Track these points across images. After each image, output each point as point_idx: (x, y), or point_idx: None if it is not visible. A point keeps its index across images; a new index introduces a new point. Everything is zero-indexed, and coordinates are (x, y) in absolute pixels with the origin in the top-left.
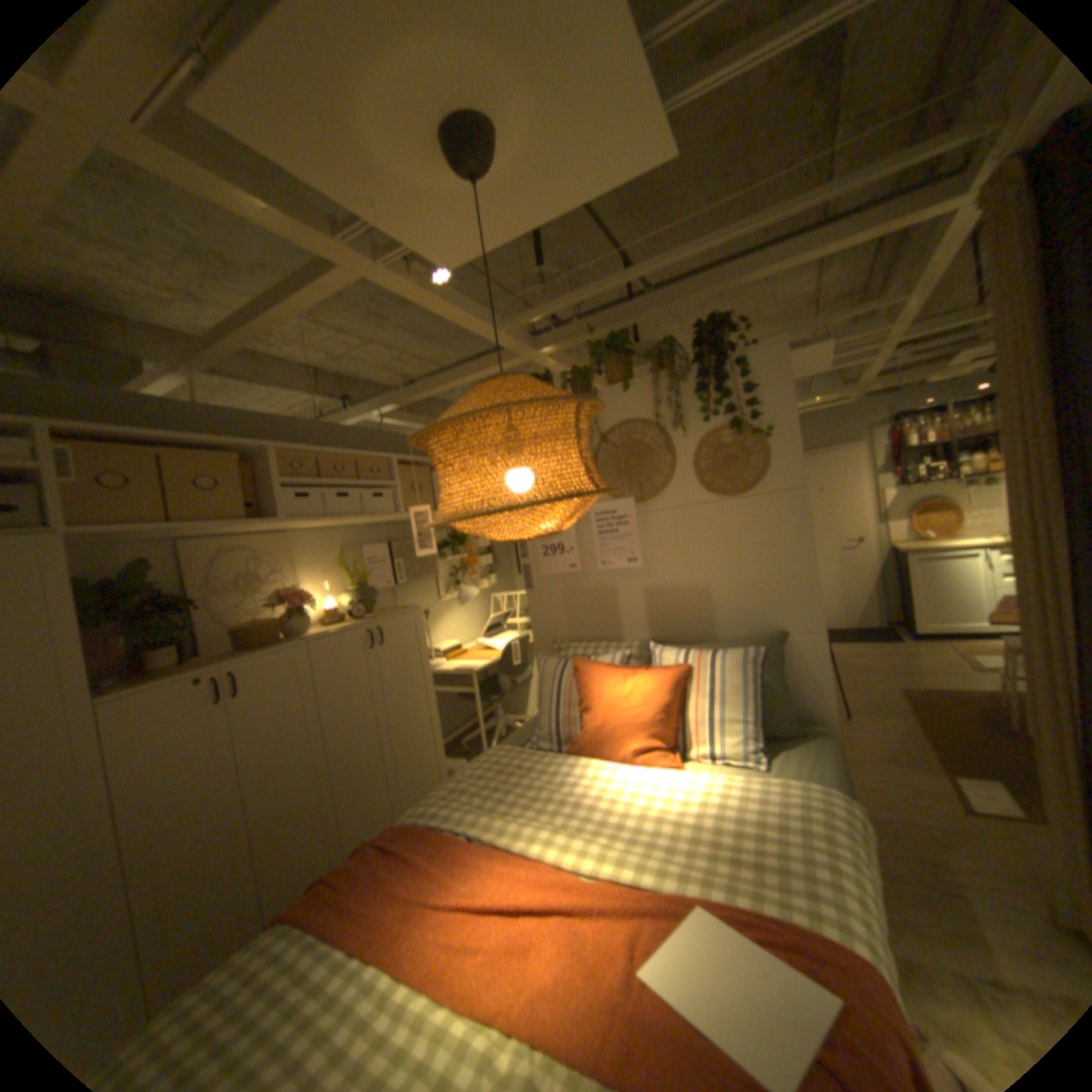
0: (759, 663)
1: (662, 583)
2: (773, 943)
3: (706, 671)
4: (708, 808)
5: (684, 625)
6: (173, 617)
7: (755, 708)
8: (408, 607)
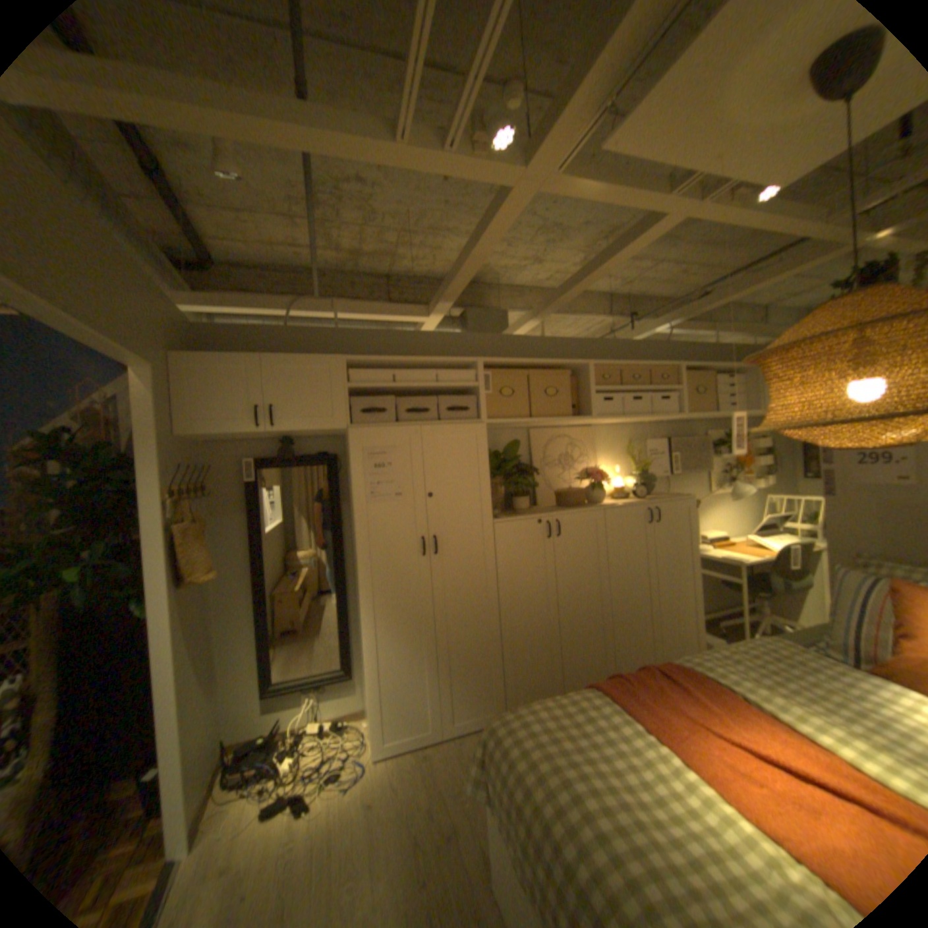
0: None
1: None
2: None
3: None
4: None
5: None
6: (529, 481)
7: None
8: (684, 497)
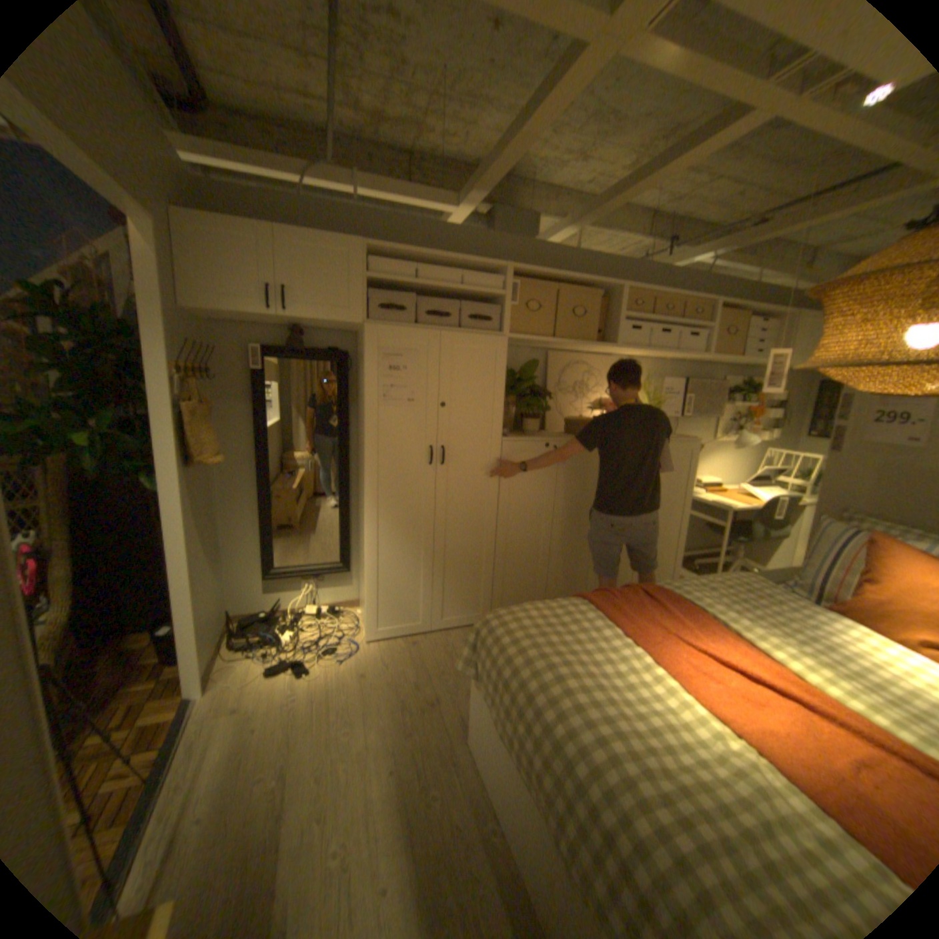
0: None
1: None
2: None
3: None
4: None
5: None
6: (542, 404)
7: None
8: (691, 439)
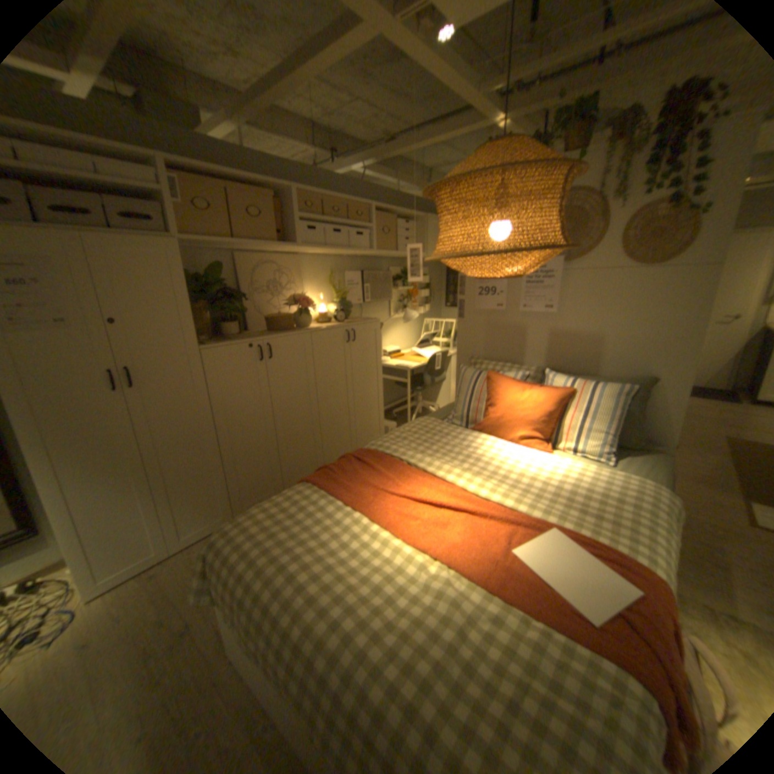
0: (632, 396)
1: (567, 328)
2: (604, 557)
3: (588, 395)
4: (569, 479)
5: (576, 361)
6: (238, 304)
7: (619, 426)
8: (373, 319)
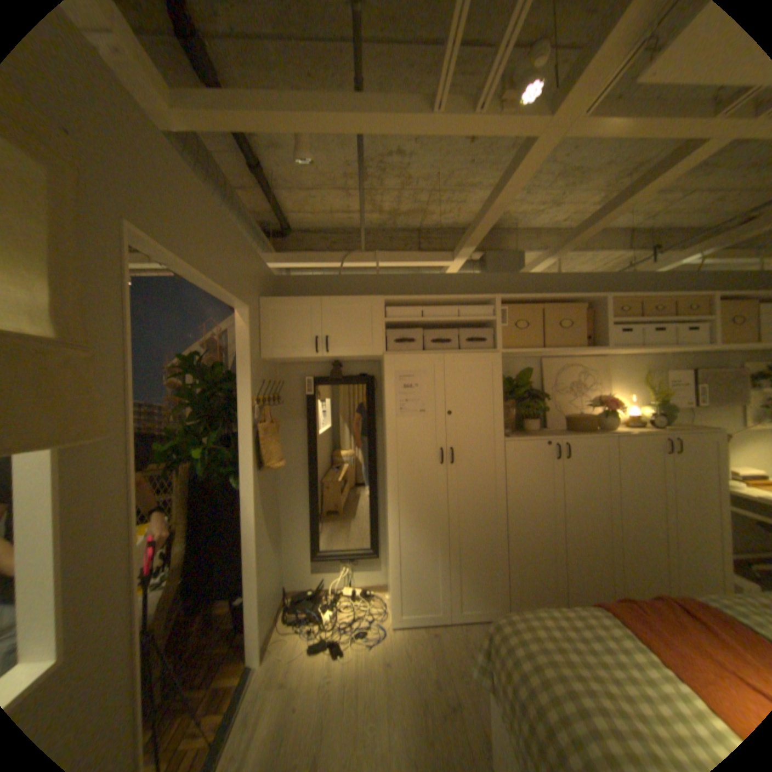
0: None
1: None
2: None
3: None
4: None
5: None
6: (541, 405)
7: None
8: (713, 430)
